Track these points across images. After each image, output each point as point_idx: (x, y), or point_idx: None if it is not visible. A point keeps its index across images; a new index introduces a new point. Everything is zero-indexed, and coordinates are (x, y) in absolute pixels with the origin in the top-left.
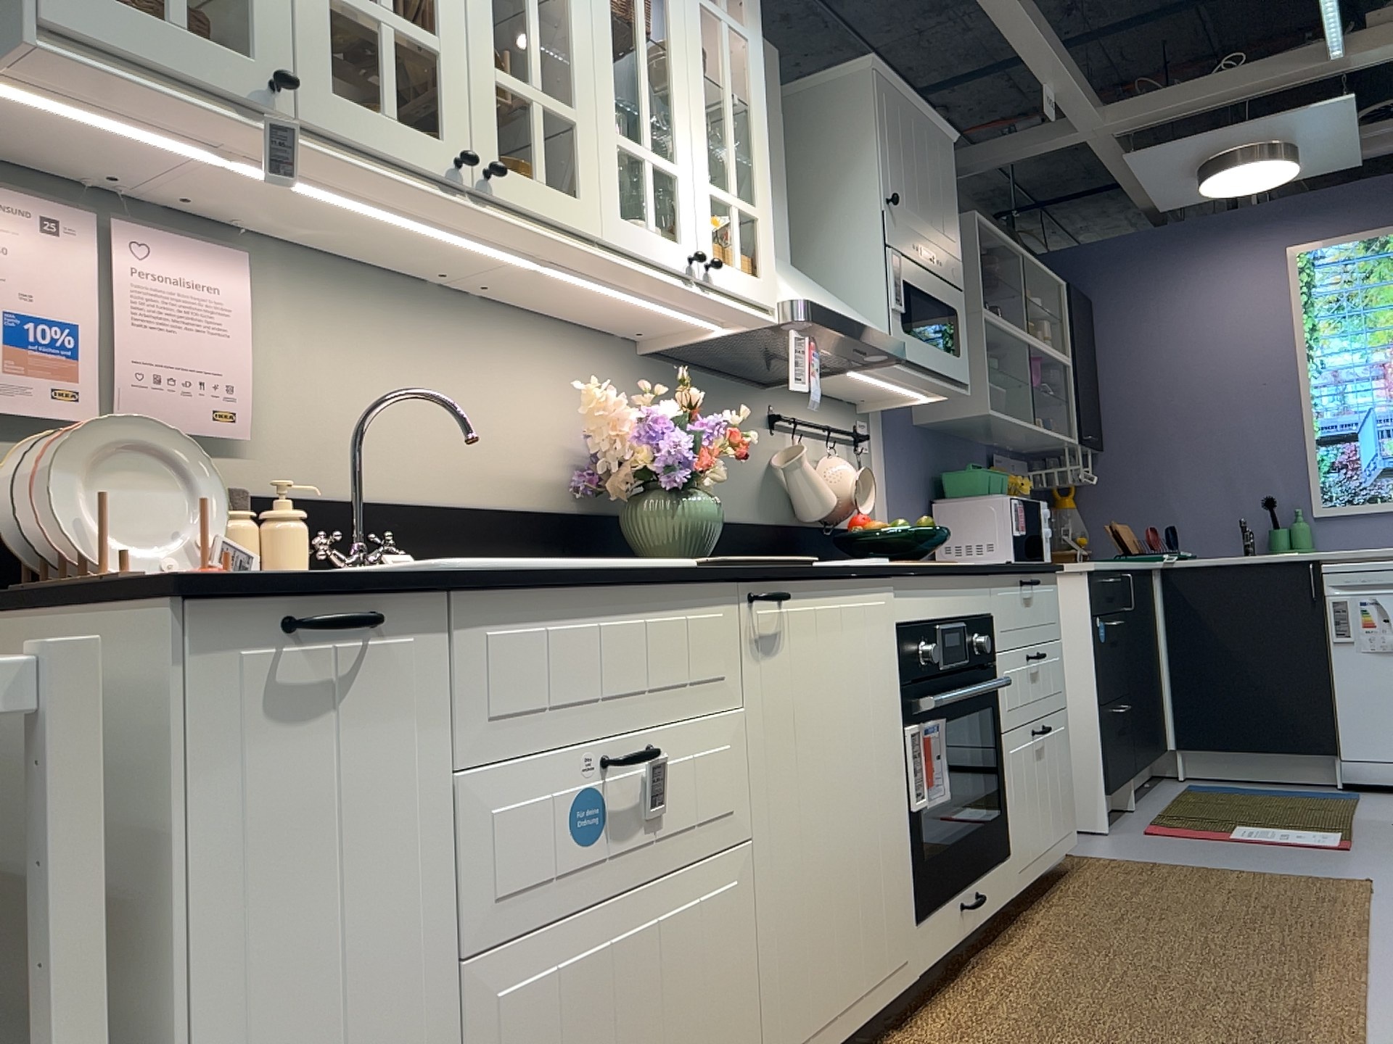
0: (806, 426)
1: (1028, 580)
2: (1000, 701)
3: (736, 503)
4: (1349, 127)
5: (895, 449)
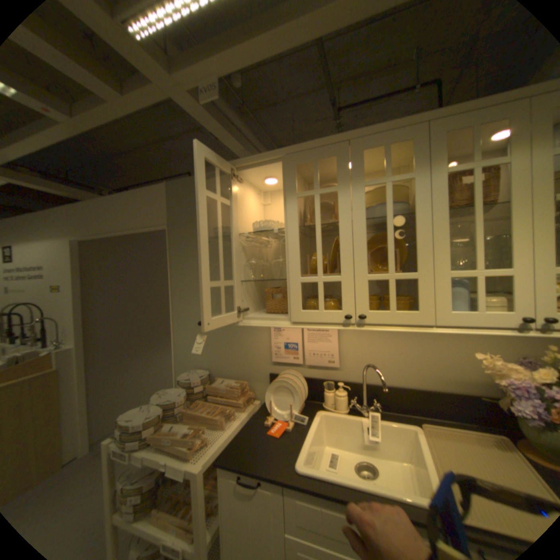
0: None
1: None
2: None
3: None
4: None
5: None
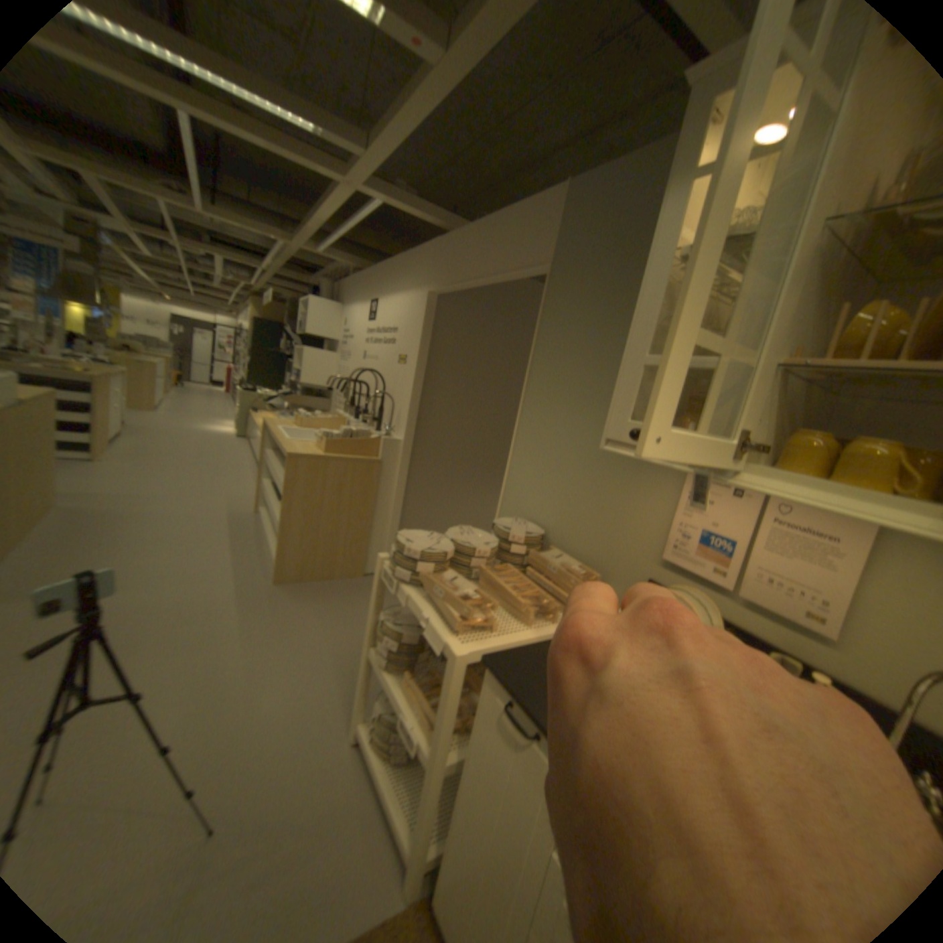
0: None
1: None
2: None
3: None
4: None
5: None
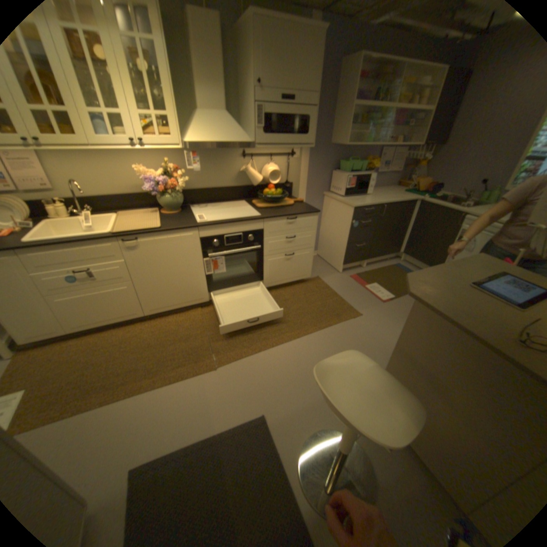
0: (258, 155)
1: (290, 218)
2: (264, 250)
3: (223, 182)
4: None
5: (314, 154)
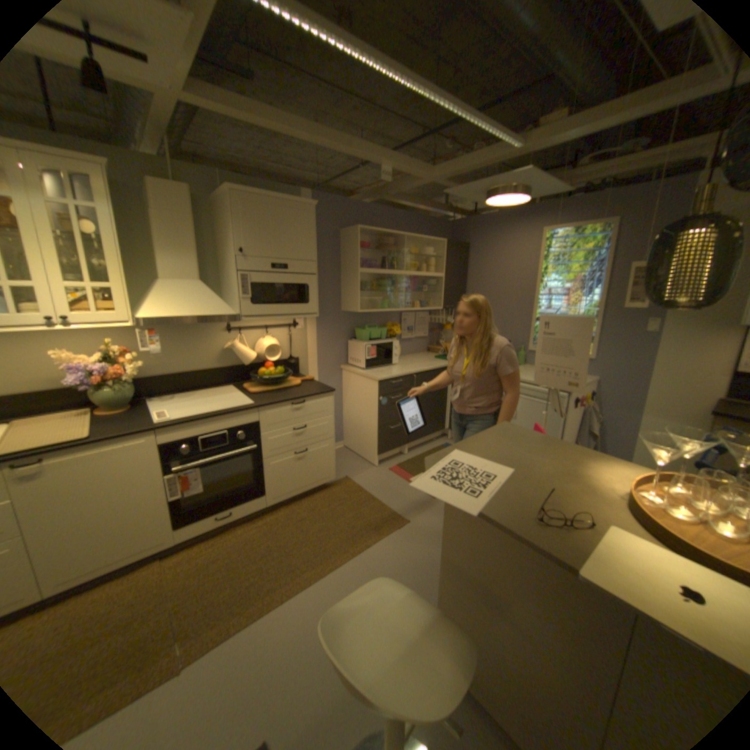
0: (249, 328)
1: (296, 402)
2: (262, 449)
3: (200, 363)
4: (546, 177)
5: (322, 323)
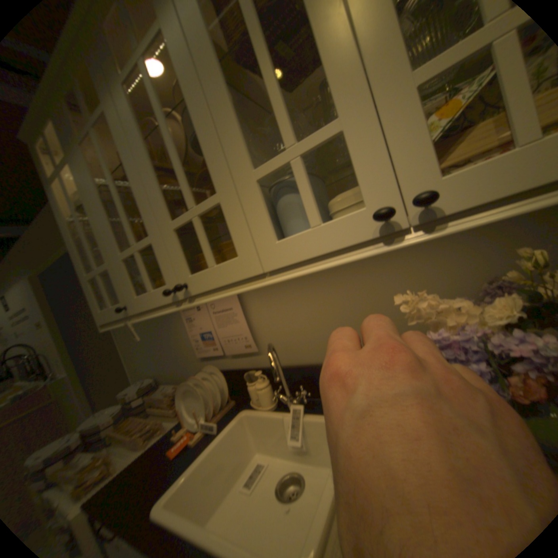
0: None
1: None
2: None
3: None
4: None
5: None
